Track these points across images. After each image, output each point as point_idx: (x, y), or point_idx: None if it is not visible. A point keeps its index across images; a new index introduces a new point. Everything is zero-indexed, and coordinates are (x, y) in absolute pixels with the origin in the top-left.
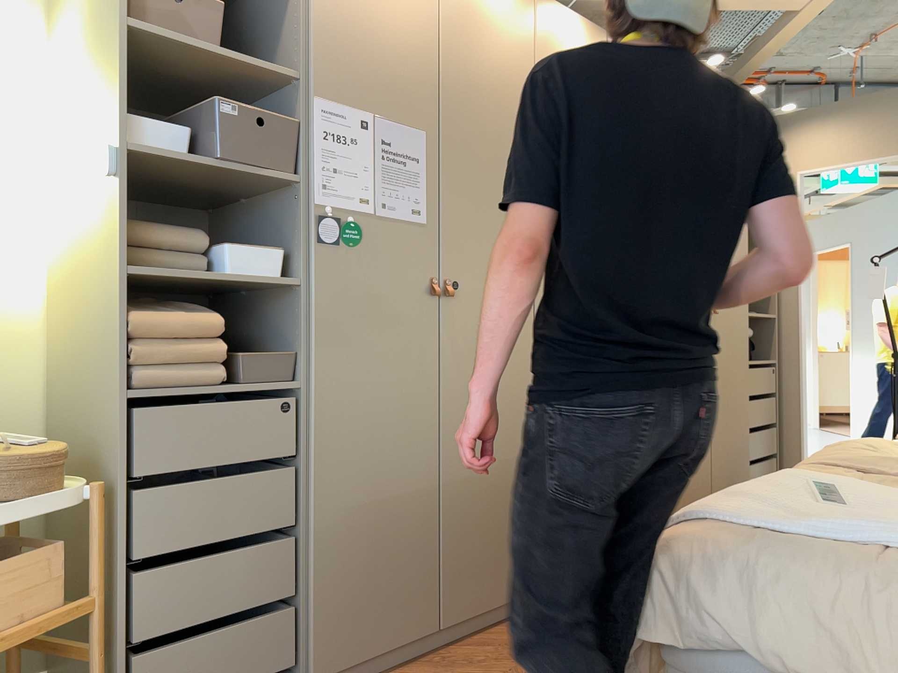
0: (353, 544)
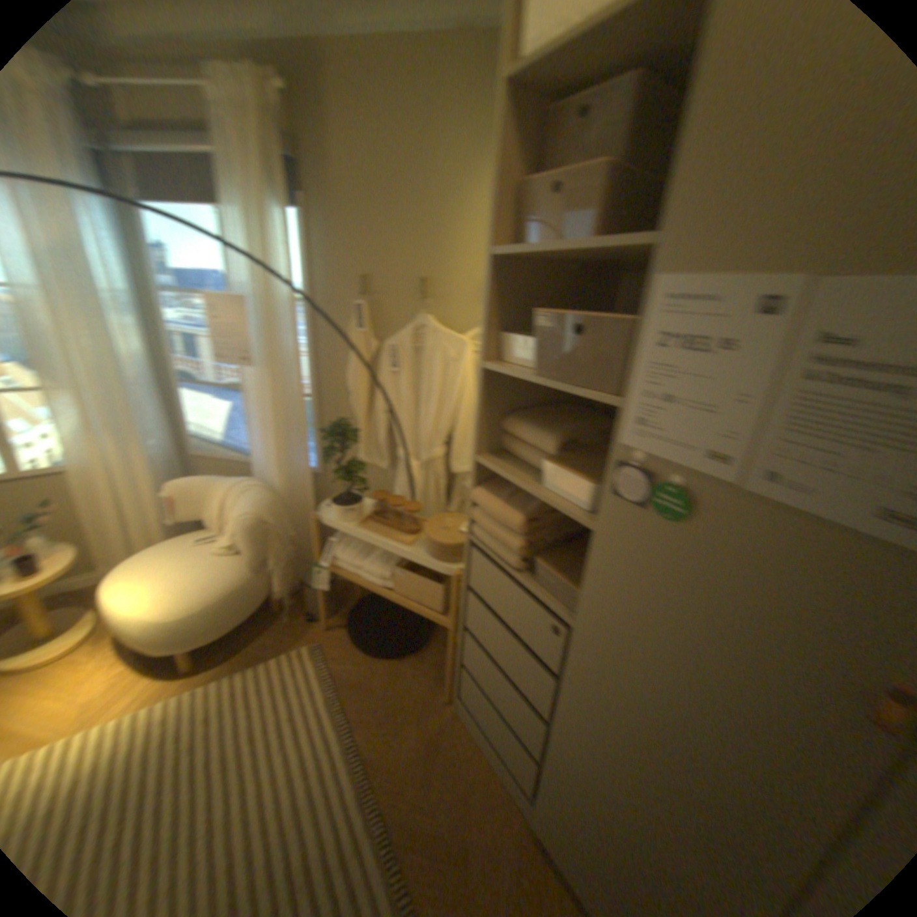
0: (588, 809)
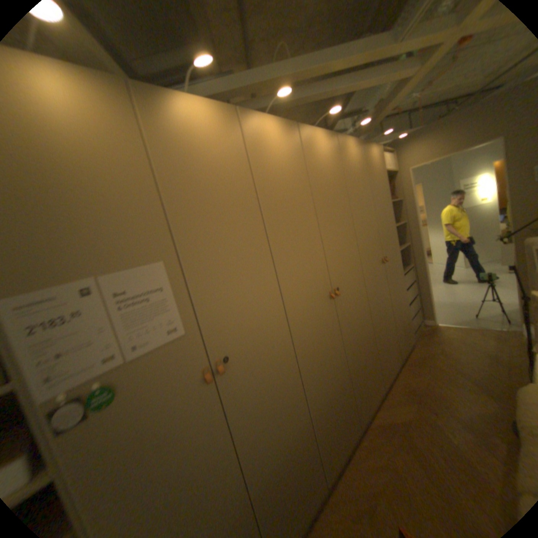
0: None
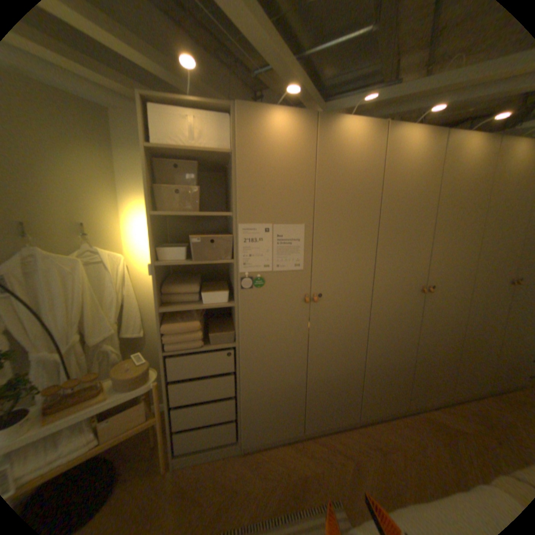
0: (261, 404)
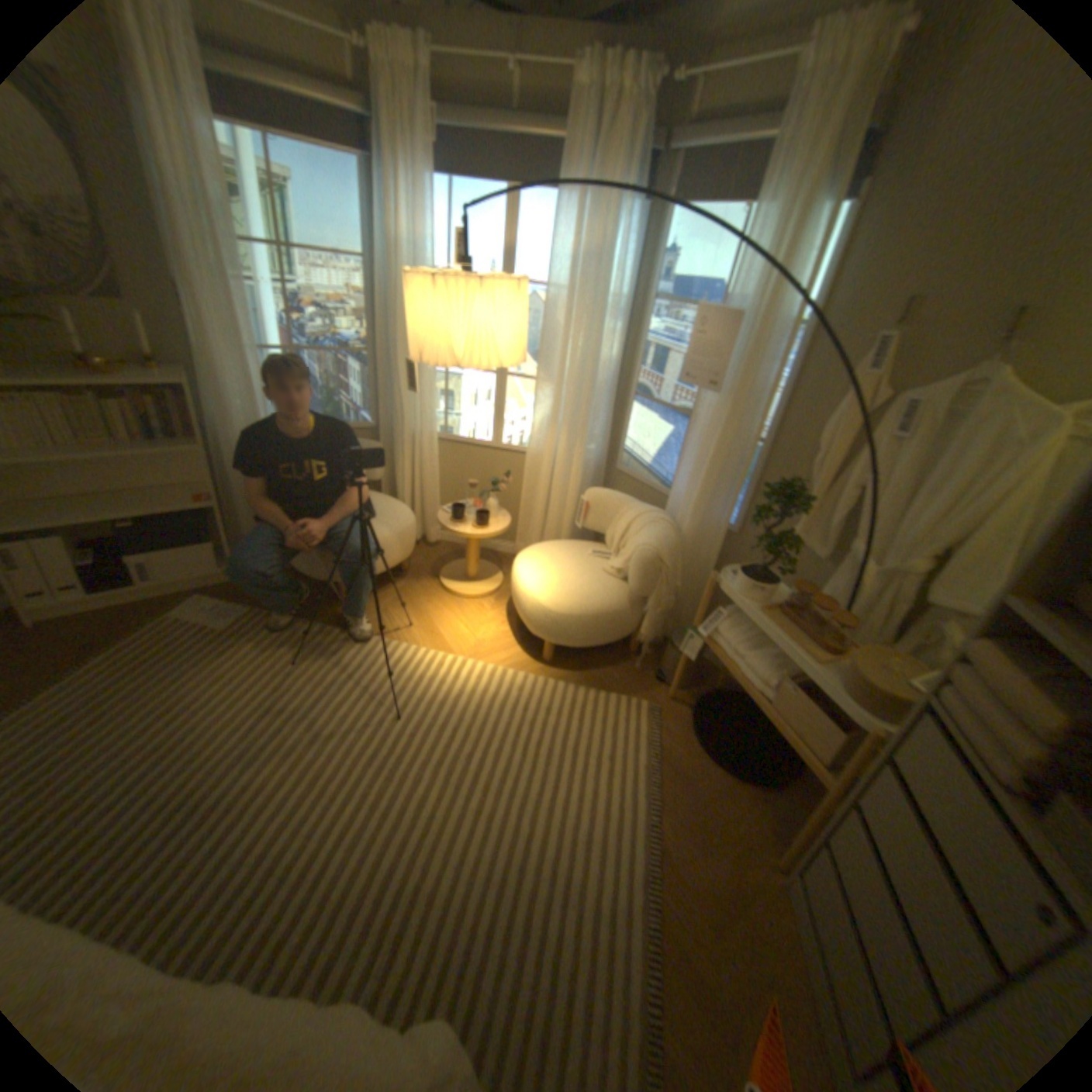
0: None
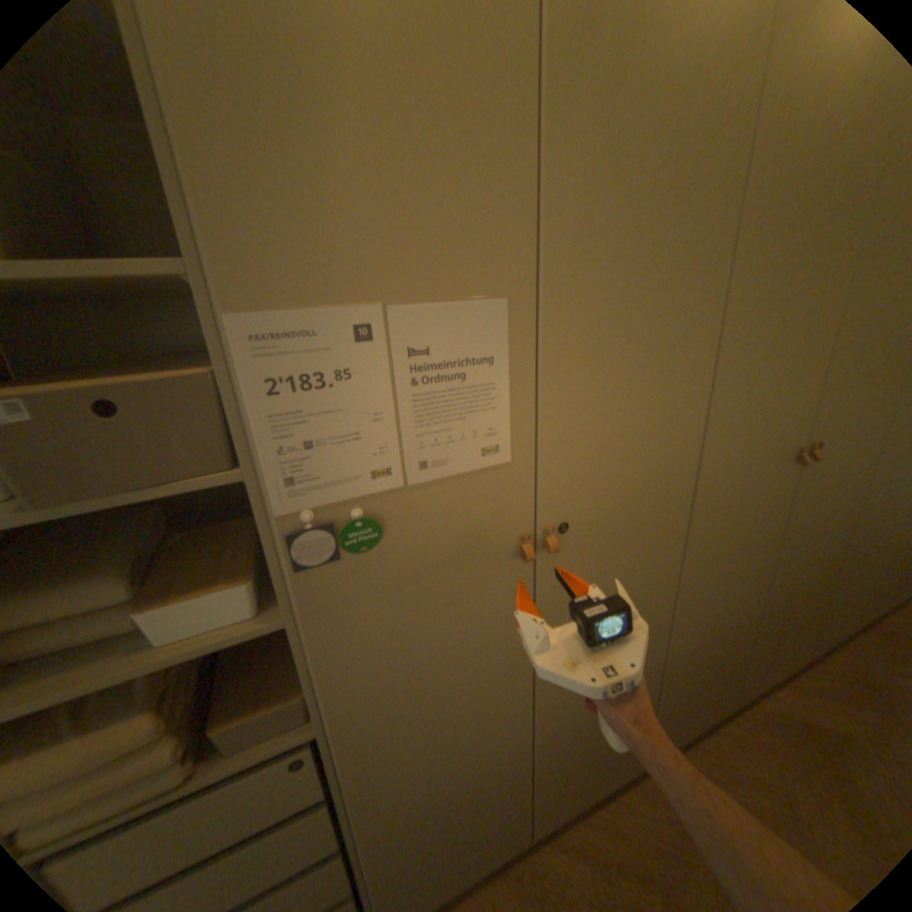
0: (420, 835)
